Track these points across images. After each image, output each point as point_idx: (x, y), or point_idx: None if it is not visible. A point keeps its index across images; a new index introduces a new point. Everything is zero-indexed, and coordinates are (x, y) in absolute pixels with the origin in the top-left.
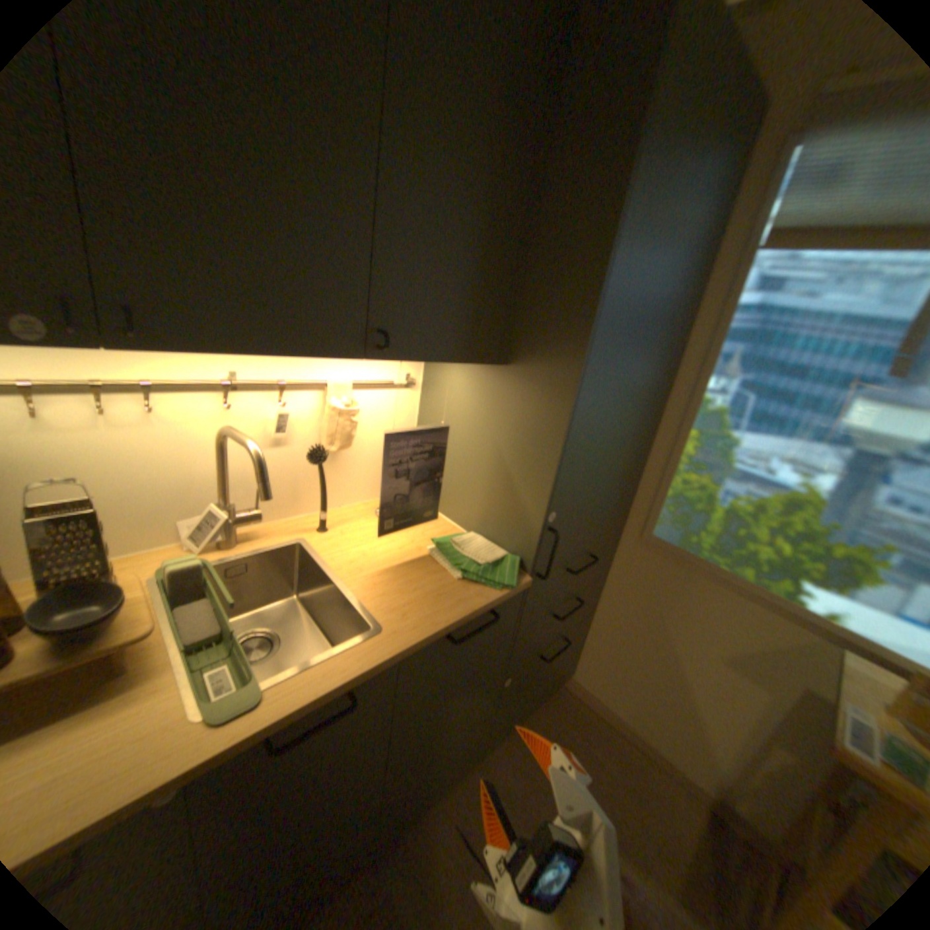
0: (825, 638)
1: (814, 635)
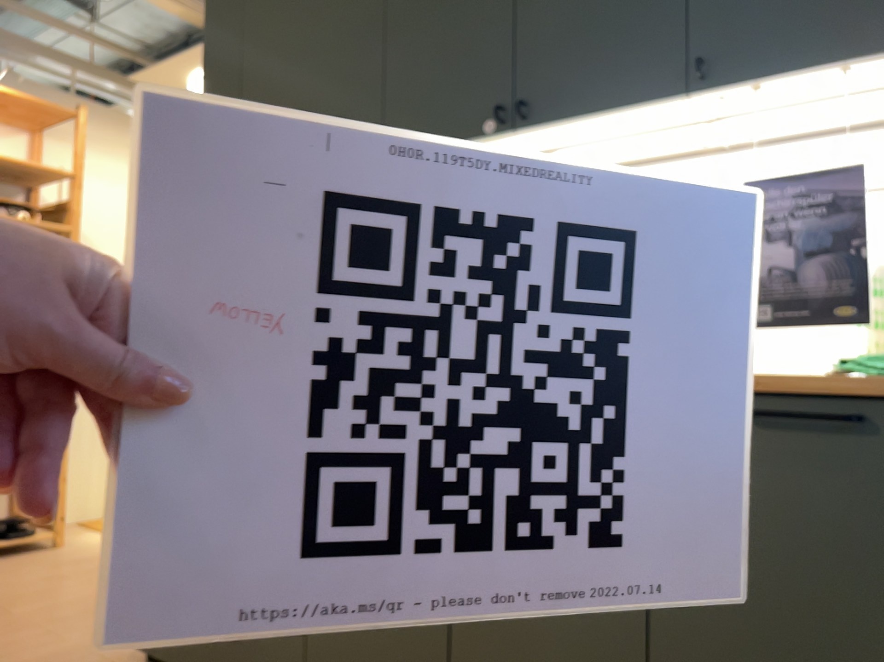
0: None
1: None
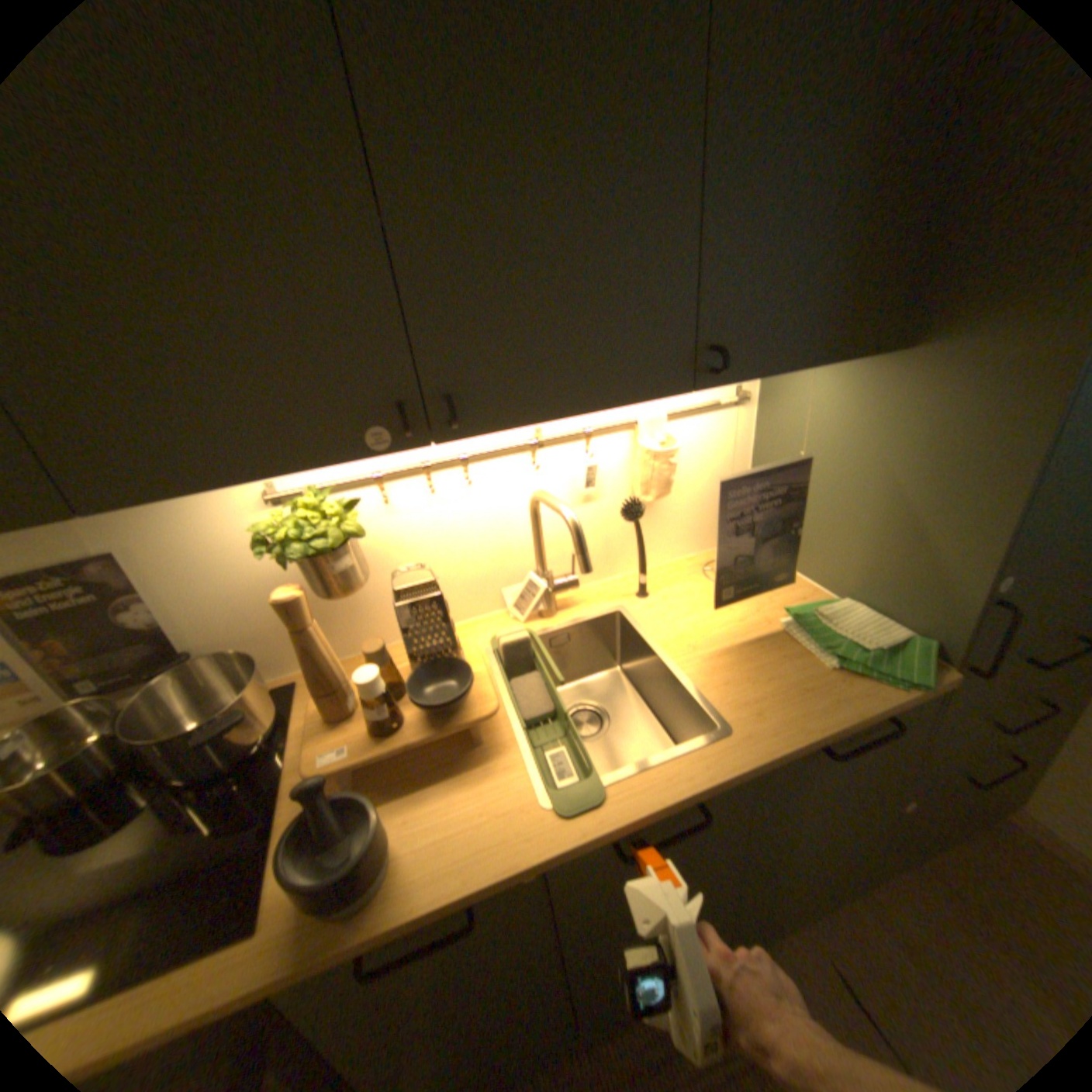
0: None
1: None
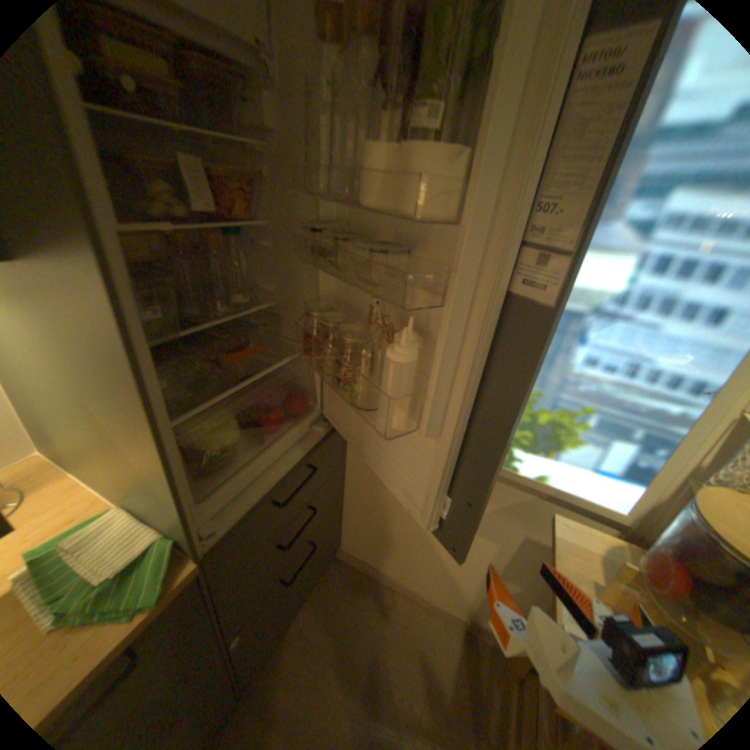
0: (536, 495)
1: (527, 494)
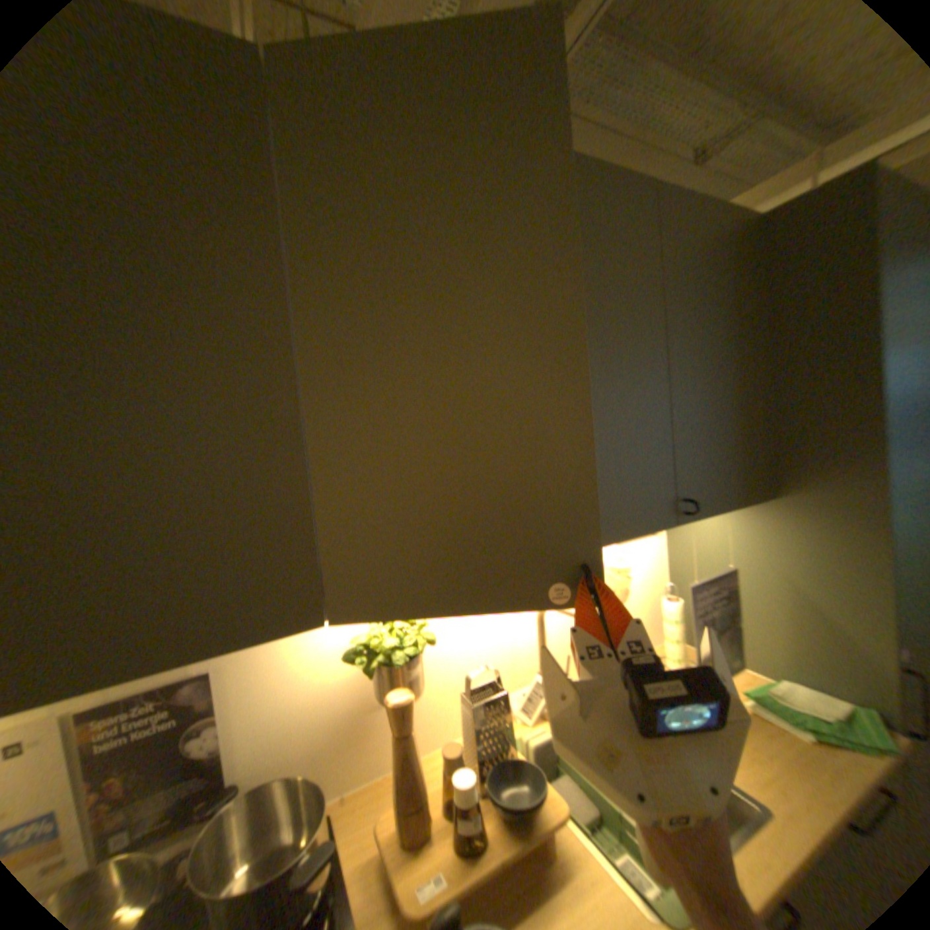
0: None
1: None
